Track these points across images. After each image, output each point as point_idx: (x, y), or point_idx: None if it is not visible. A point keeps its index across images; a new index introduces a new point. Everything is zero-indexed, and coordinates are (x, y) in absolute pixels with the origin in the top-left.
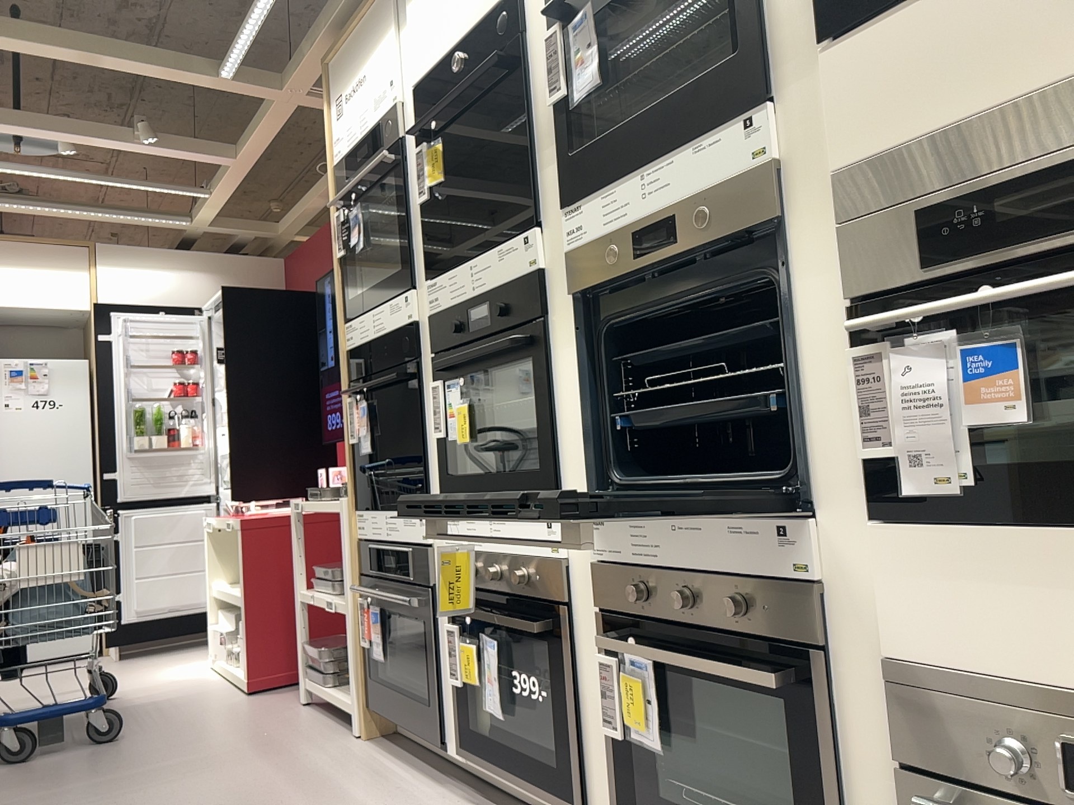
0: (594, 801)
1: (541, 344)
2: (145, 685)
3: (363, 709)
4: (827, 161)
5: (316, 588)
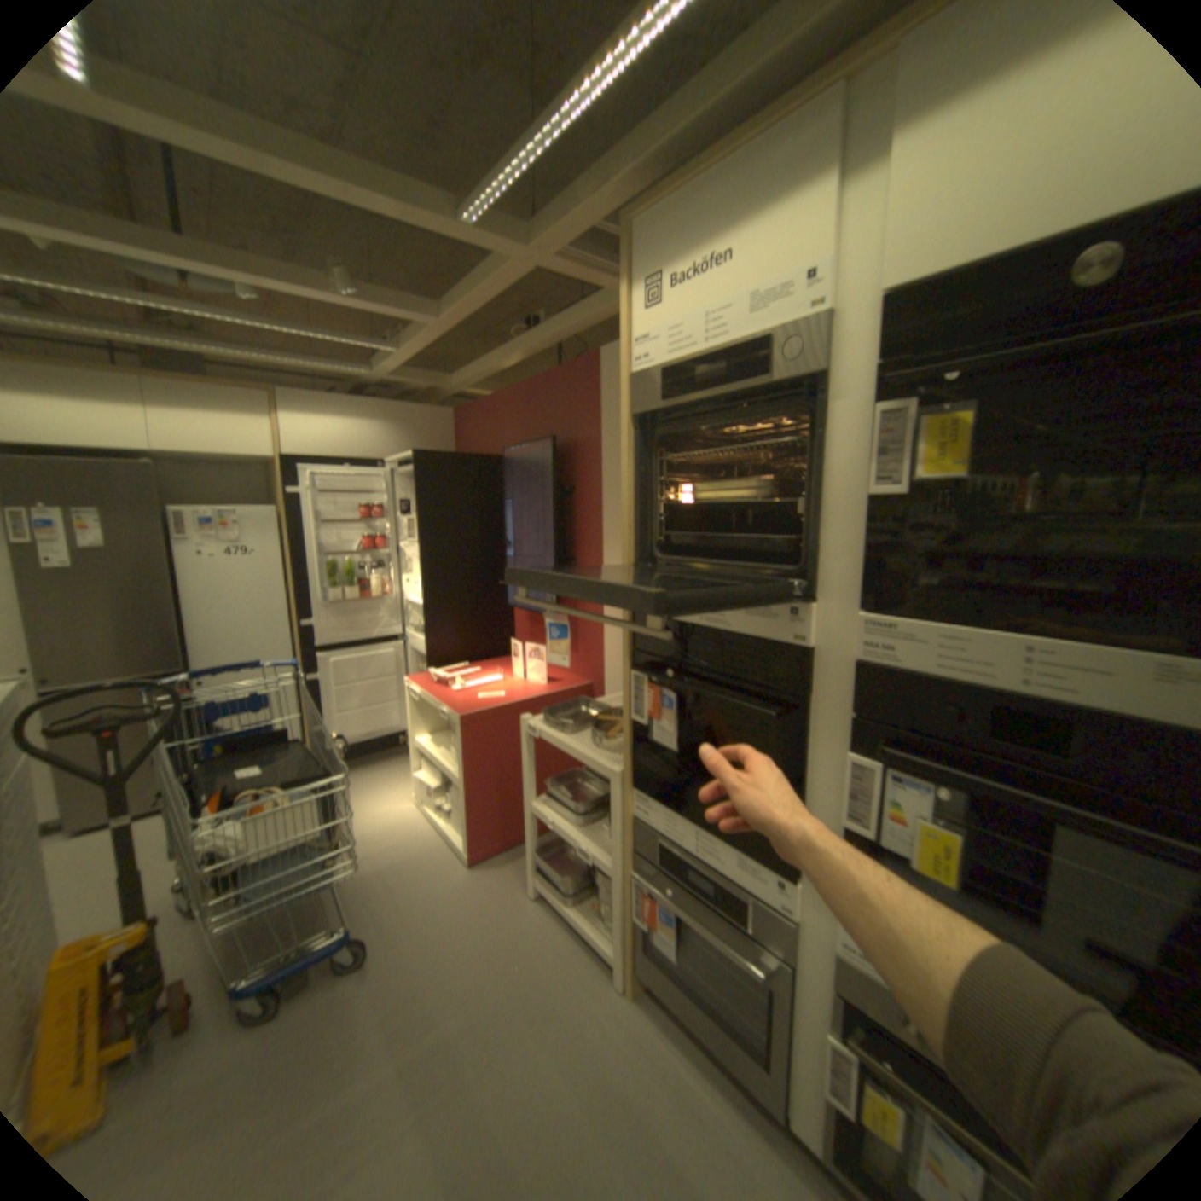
0: None
1: None
2: (360, 837)
3: (631, 976)
4: None
5: (548, 804)
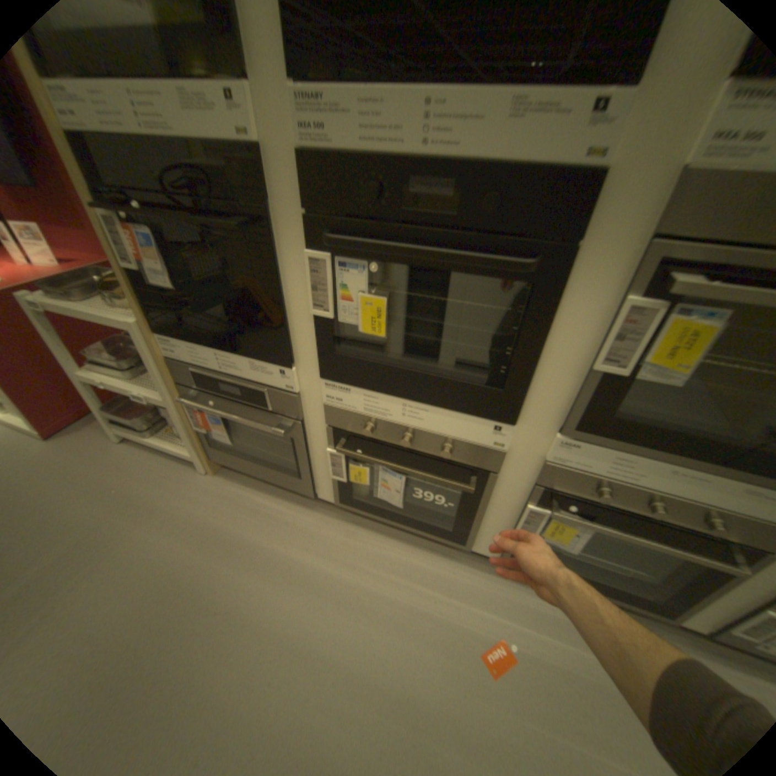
0: (476, 542)
1: (561, 278)
2: None
3: (207, 462)
4: None
5: (95, 370)
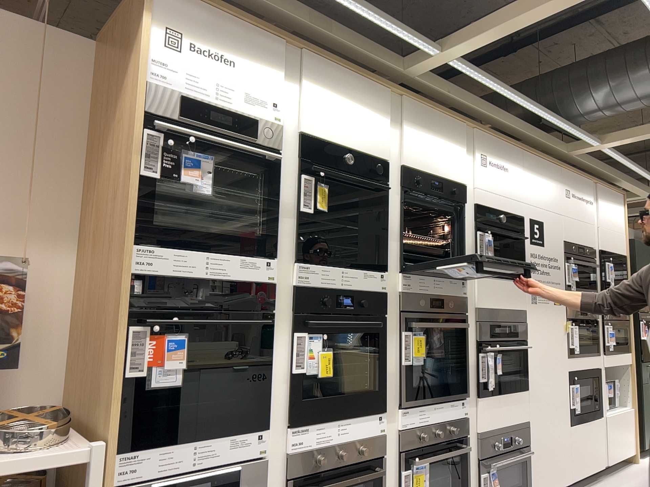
0: None
1: (383, 326)
2: None
3: None
4: (471, 302)
5: None
